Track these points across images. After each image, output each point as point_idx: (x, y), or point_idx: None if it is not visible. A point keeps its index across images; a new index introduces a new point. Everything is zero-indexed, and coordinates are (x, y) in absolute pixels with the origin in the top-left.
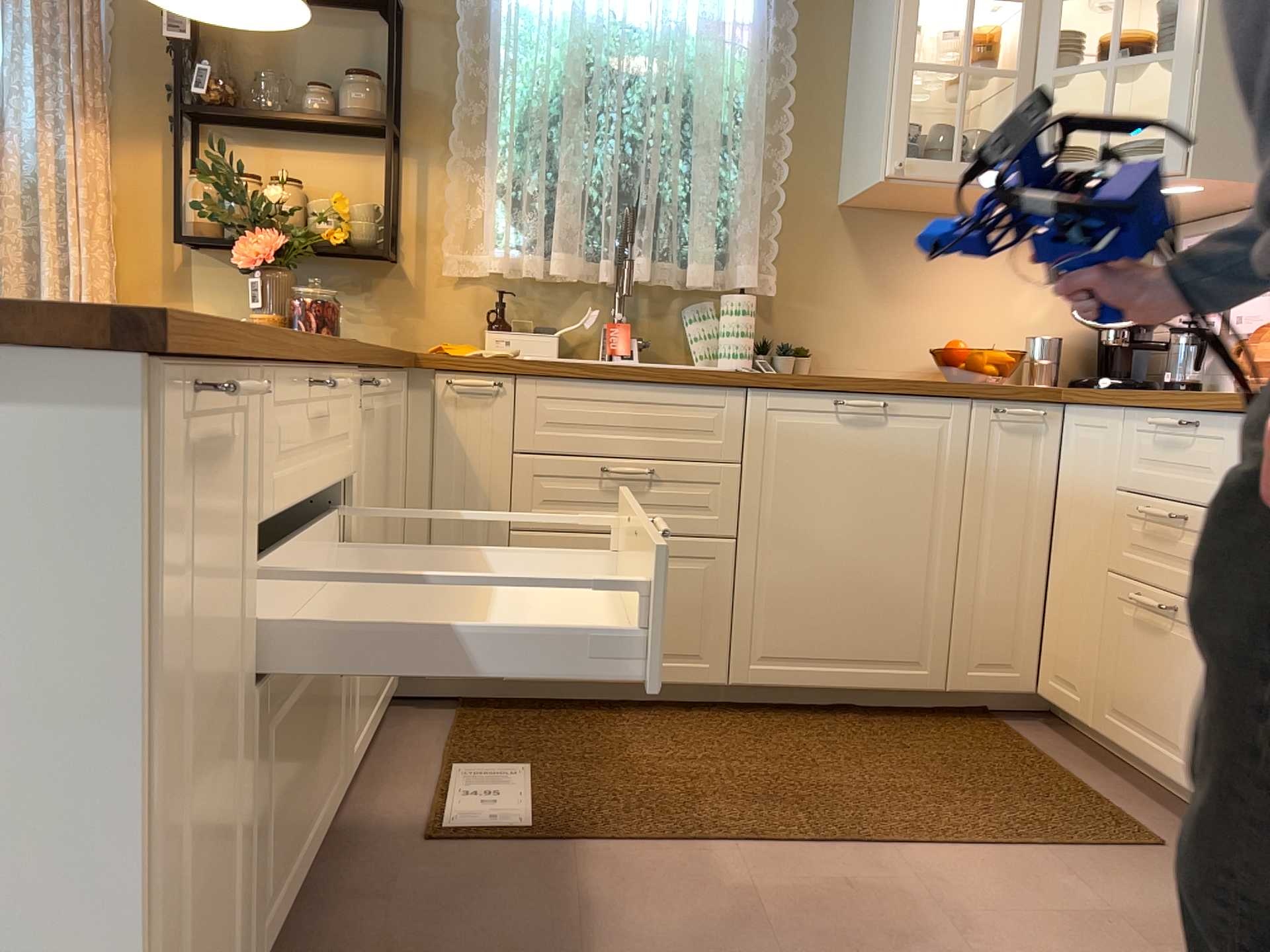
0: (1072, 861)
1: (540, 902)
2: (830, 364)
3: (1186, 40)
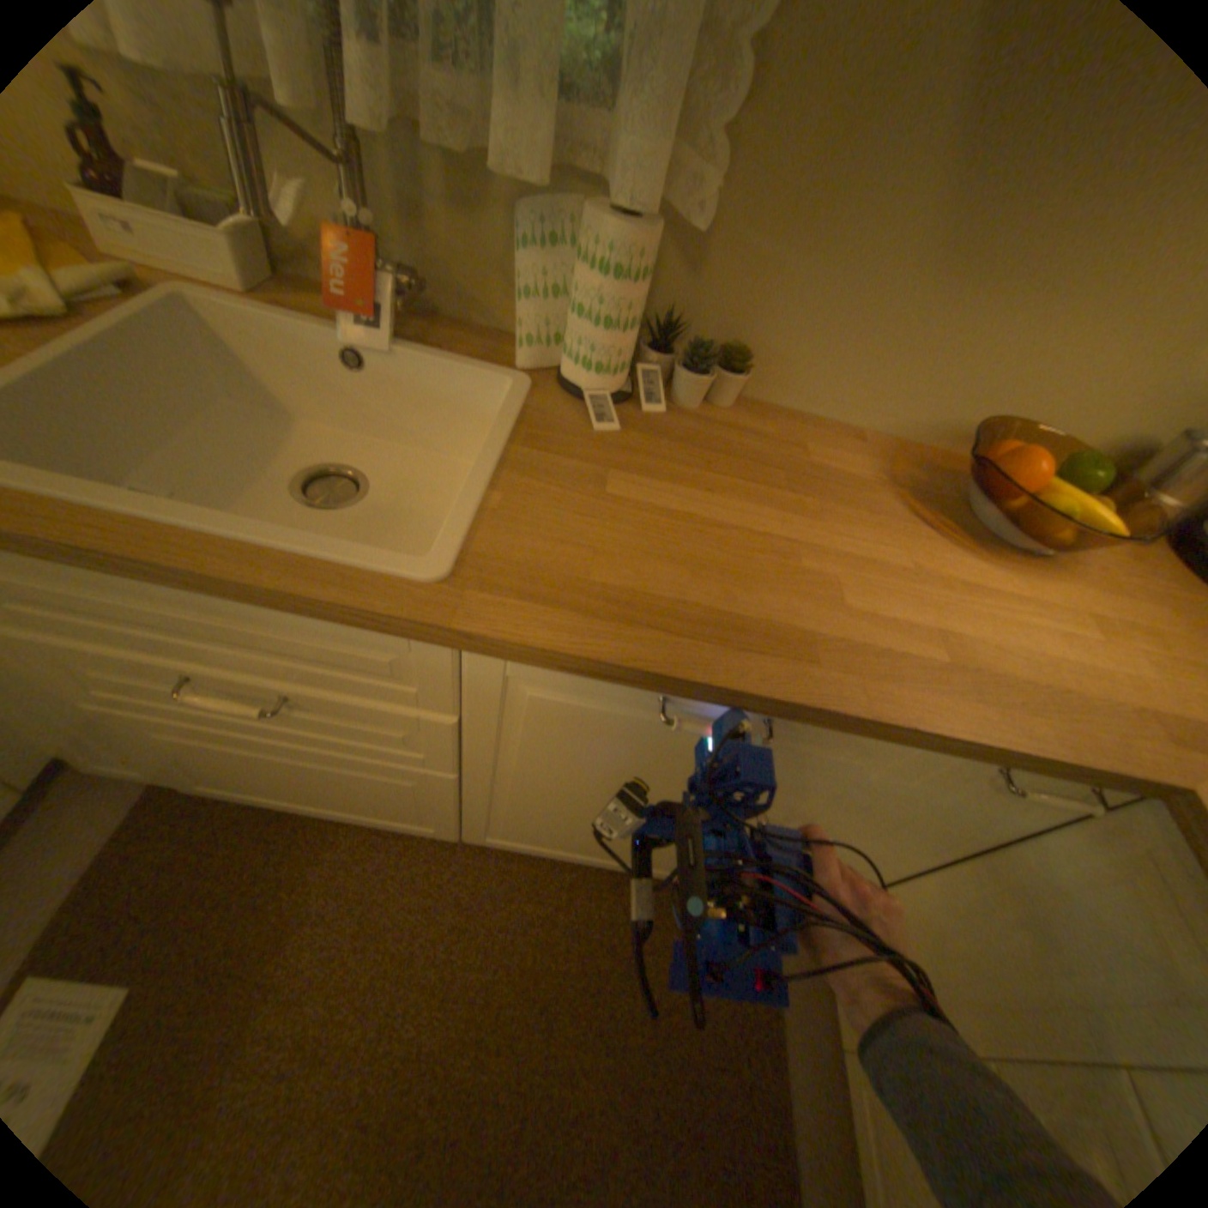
0: None
1: None
2: (785, 385)
3: None
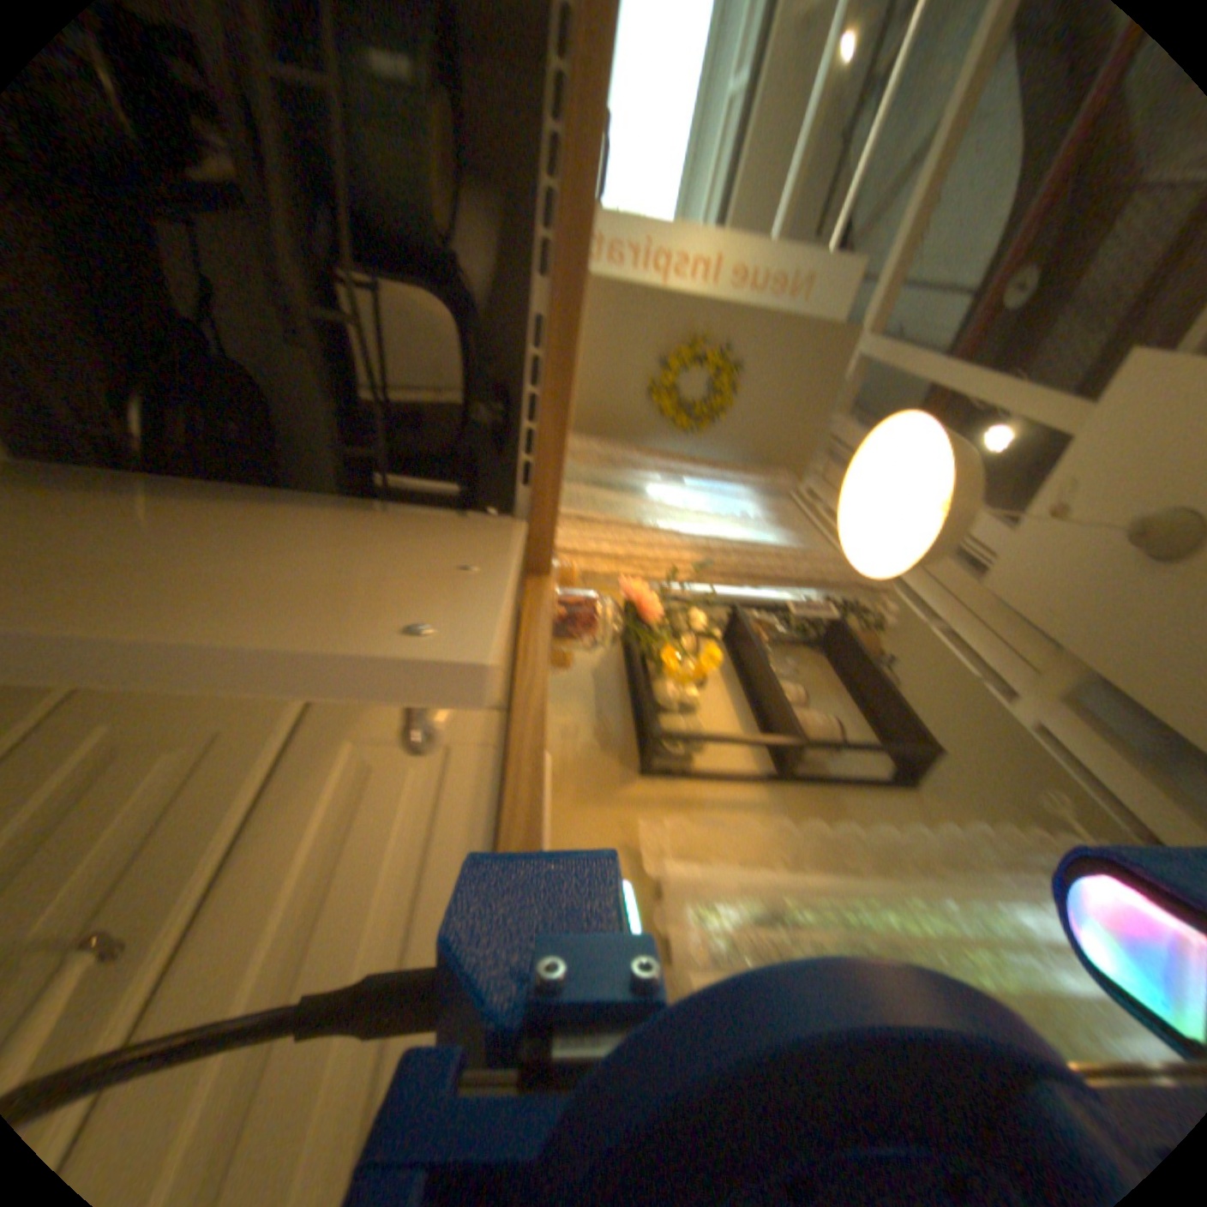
0: None
1: None
2: None
3: None
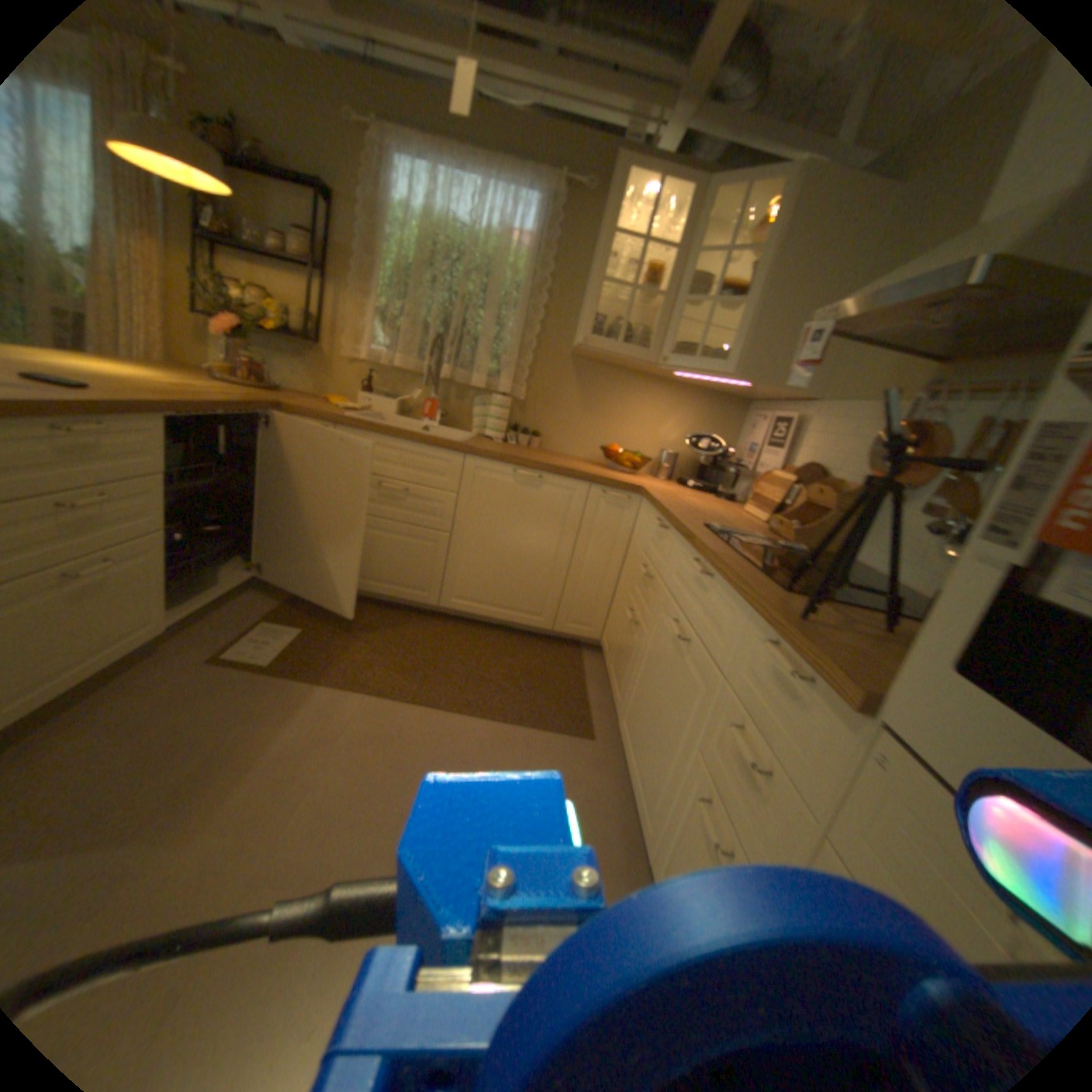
0: (537, 739)
1: (234, 708)
2: (552, 445)
3: (755, 293)
